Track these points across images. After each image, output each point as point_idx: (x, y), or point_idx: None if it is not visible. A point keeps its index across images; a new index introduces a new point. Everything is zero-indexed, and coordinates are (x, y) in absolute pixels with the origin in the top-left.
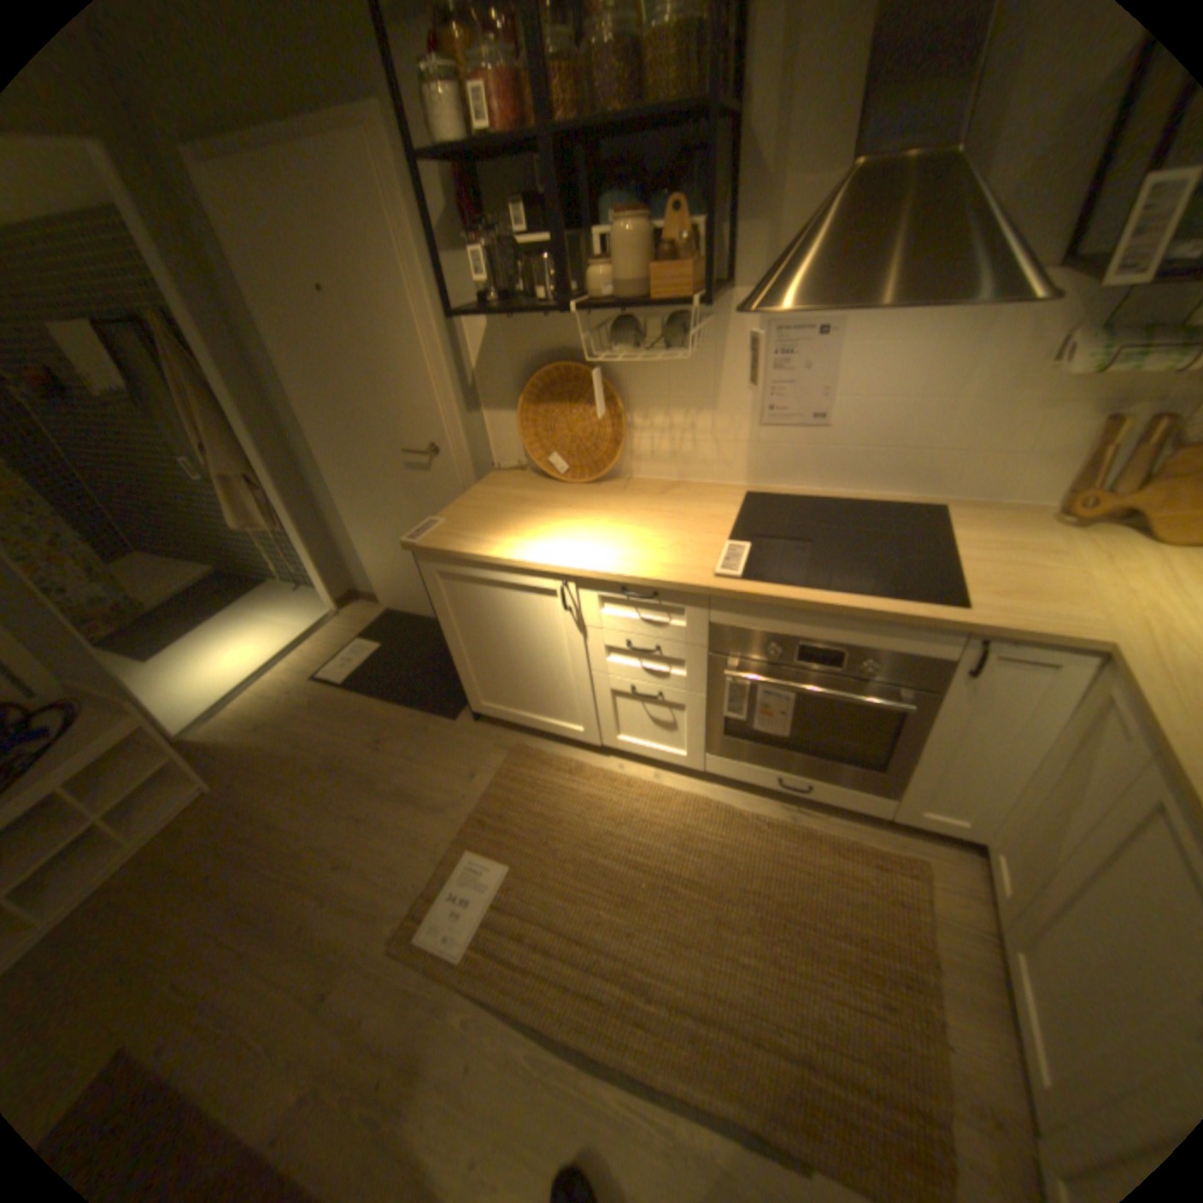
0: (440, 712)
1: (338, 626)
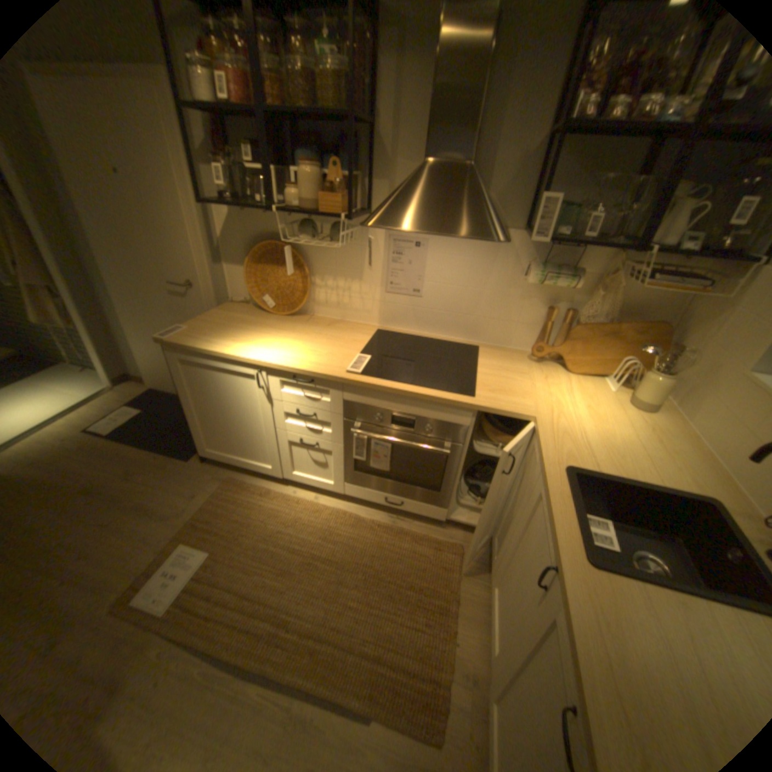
0: (177, 457)
1: (110, 398)
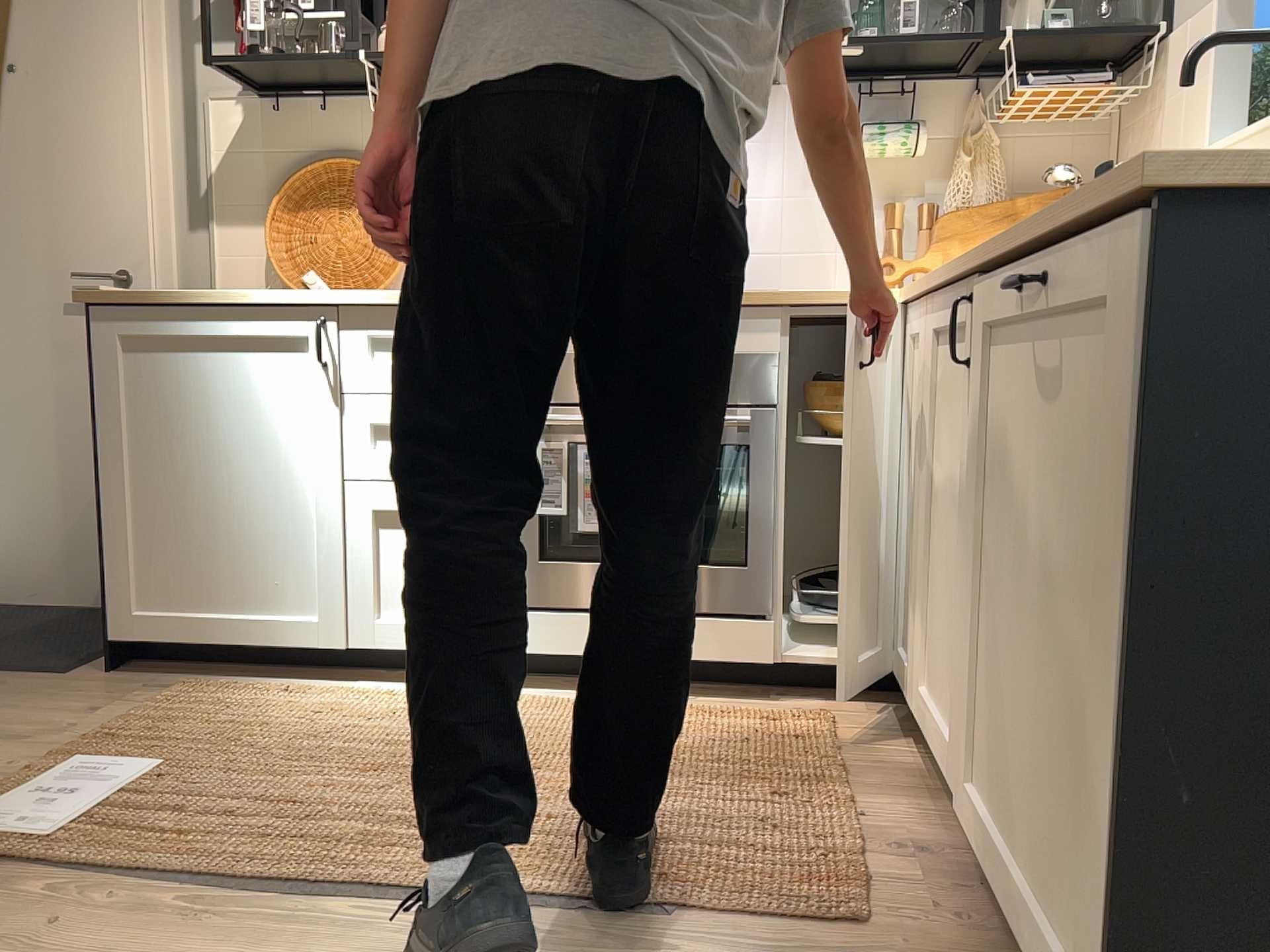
0: (37, 669)
1: None
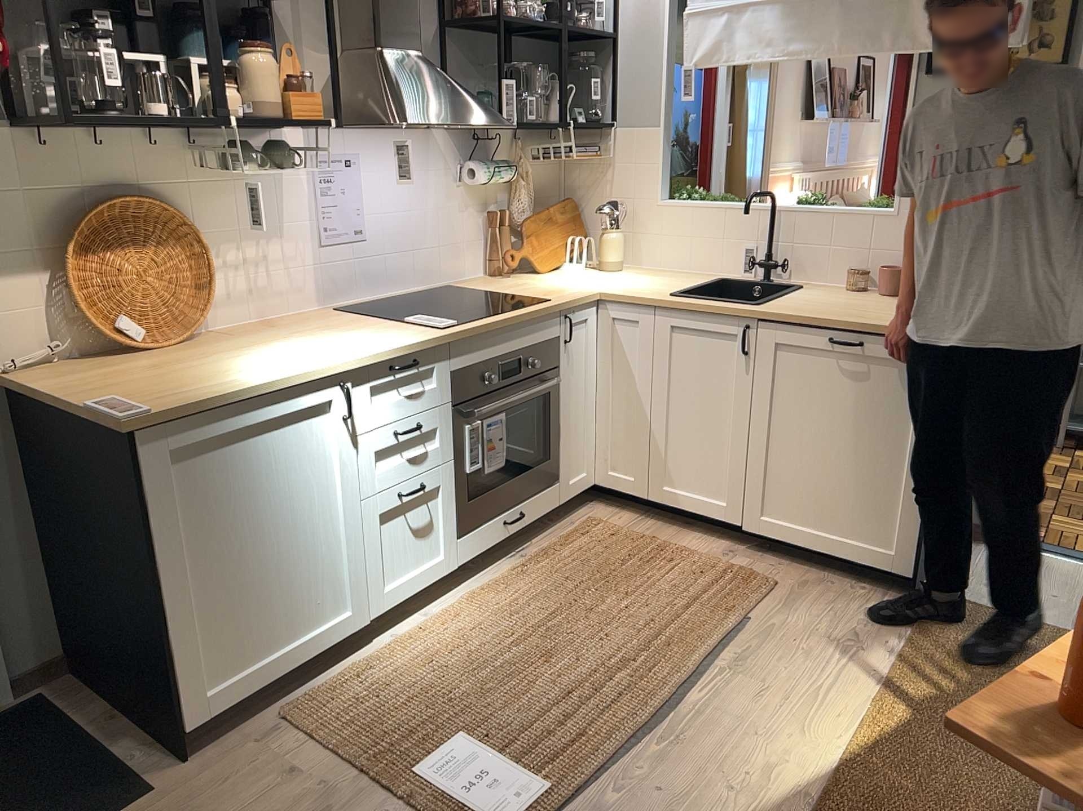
0: (116, 807)
1: None
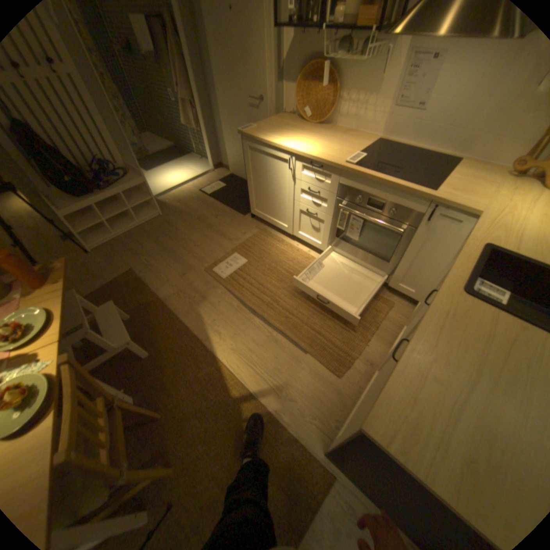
0: (240, 212)
1: (213, 176)
